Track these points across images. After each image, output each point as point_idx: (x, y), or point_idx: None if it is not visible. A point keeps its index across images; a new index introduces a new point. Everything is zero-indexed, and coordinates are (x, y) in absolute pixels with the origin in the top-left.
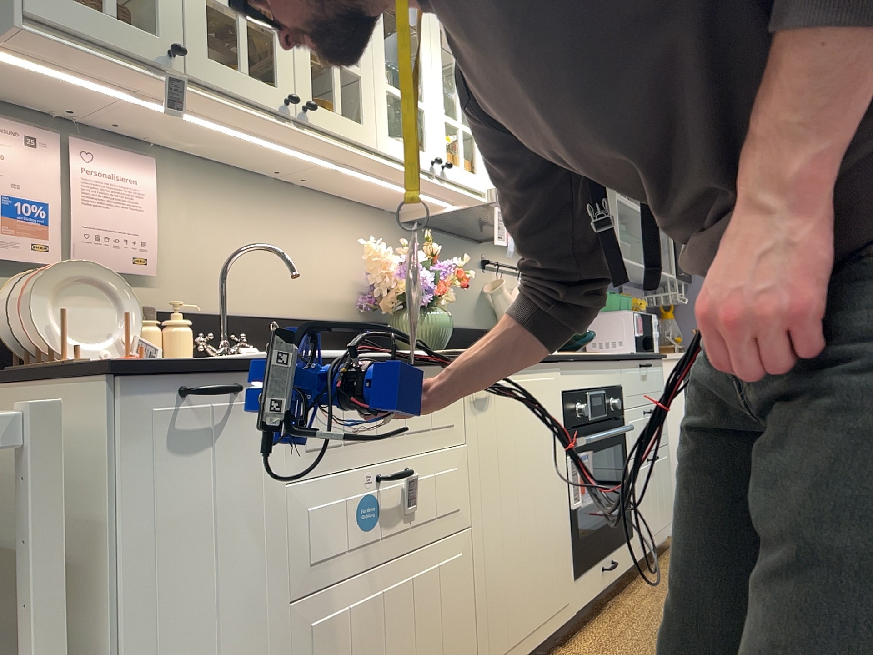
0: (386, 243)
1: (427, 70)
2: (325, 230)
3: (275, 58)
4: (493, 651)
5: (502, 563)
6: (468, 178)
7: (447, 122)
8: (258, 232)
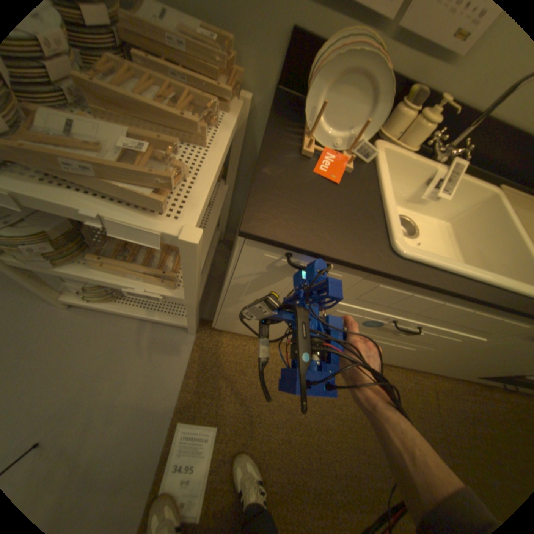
0: None
1: None
2: None
3: None
4: (395, 363)
5: (440, 361)
6: None
7: None
8: None
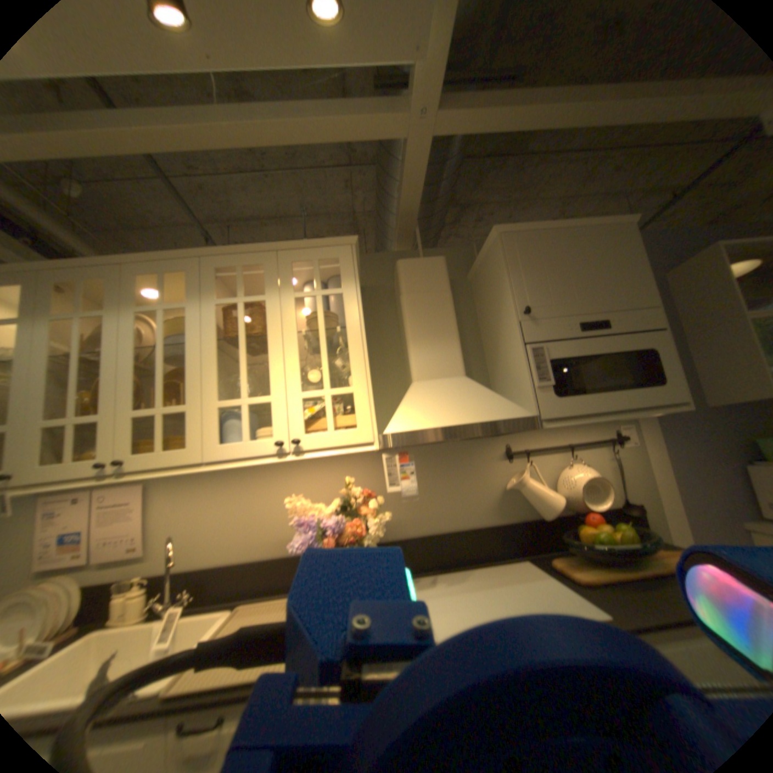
0: (357, 476)
1: (274, 365)
2: (287, 485)
3: (96, 440)
4: None
5: None
6: (338, 439)
7: (305, 397)
8: (224, 505)
